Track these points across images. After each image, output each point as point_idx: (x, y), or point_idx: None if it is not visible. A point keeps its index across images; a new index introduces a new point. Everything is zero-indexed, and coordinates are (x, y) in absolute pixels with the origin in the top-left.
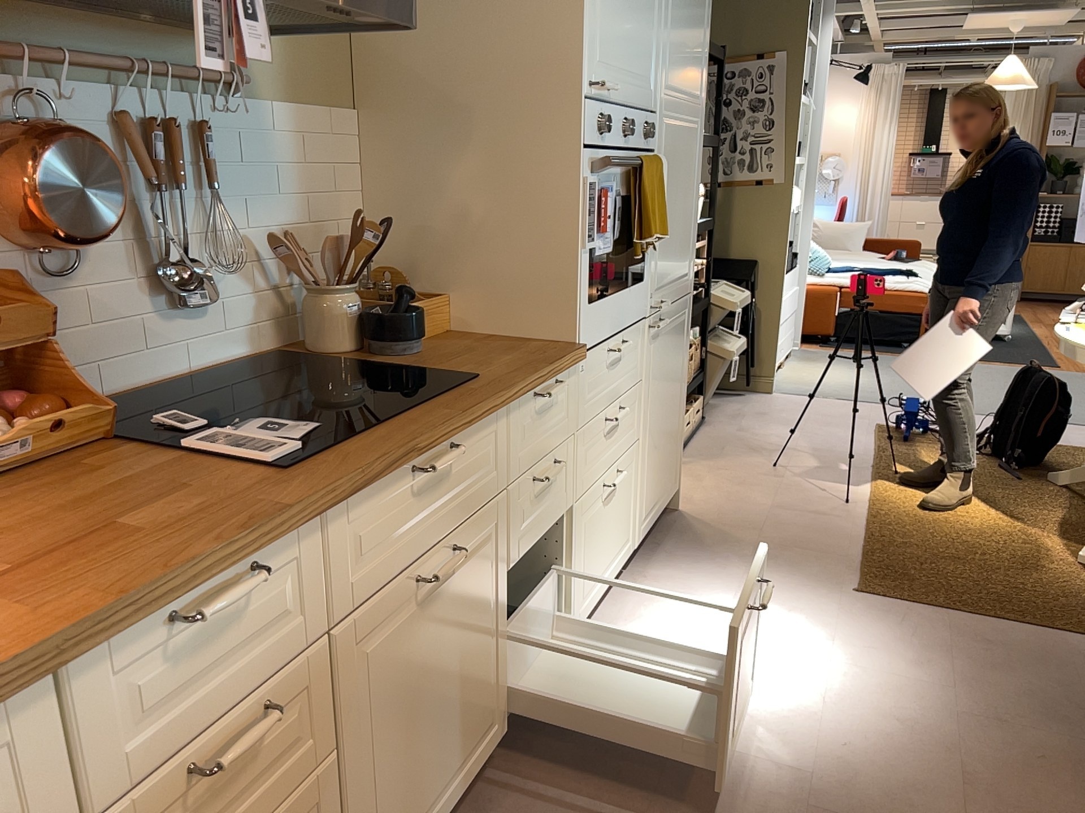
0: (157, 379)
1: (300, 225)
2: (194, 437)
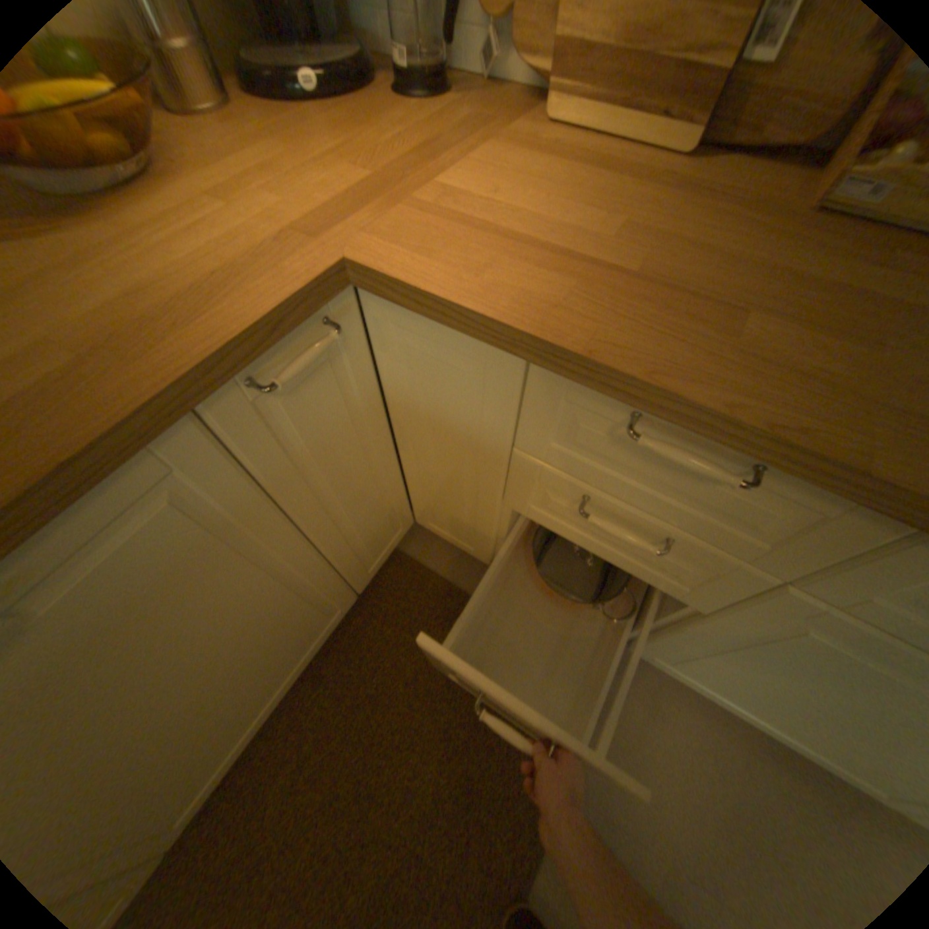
0: None
1: None
2: None
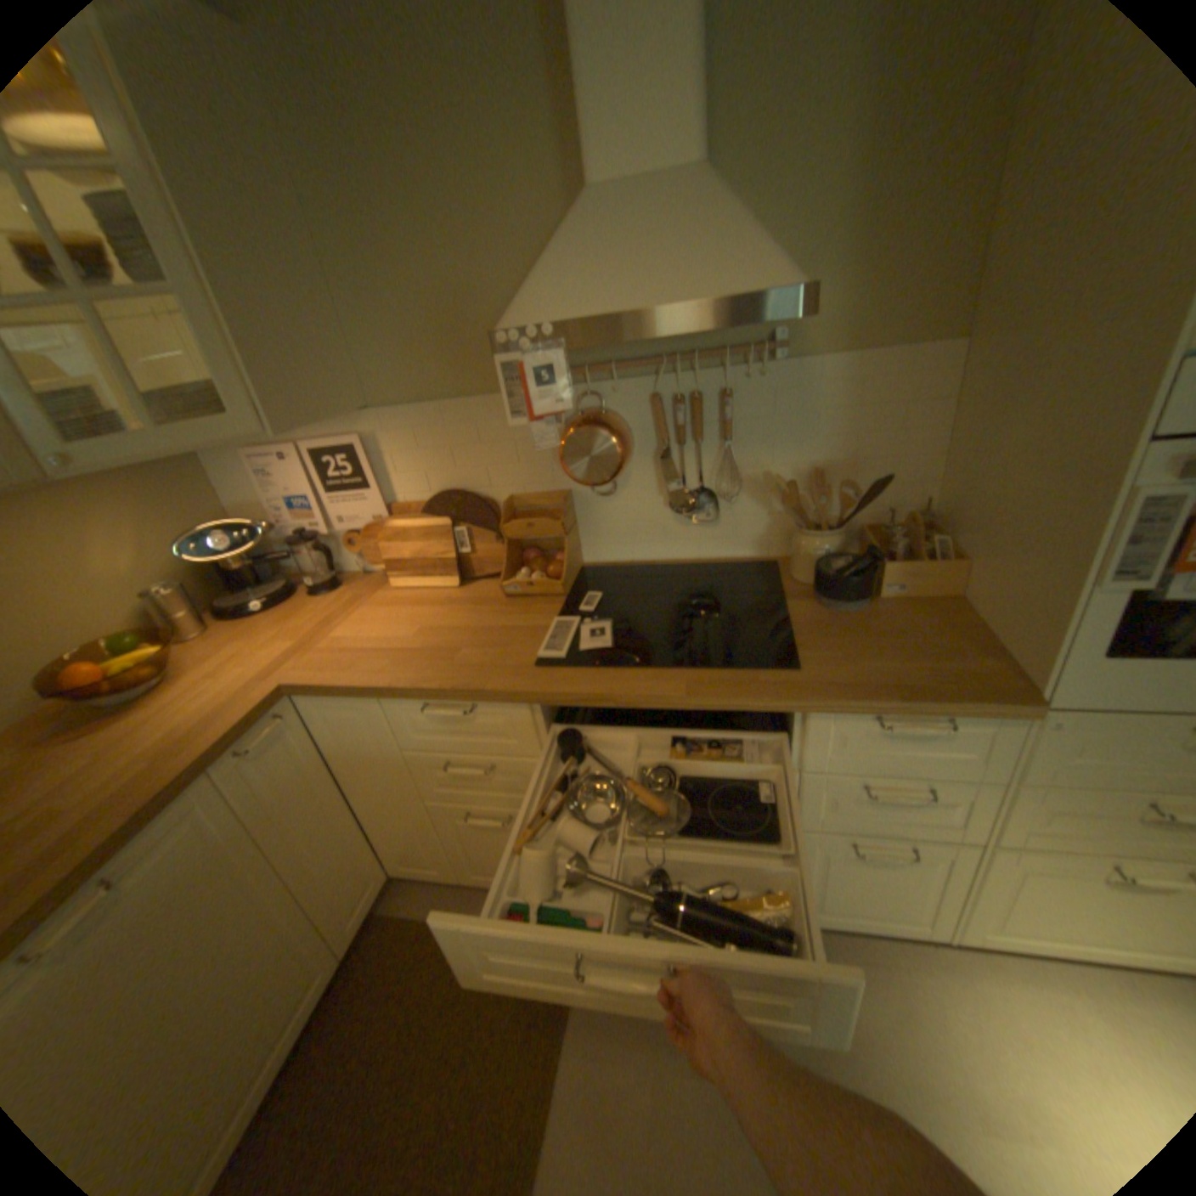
0: (670, 558)
1: (836, 460)
2: (563, 618)
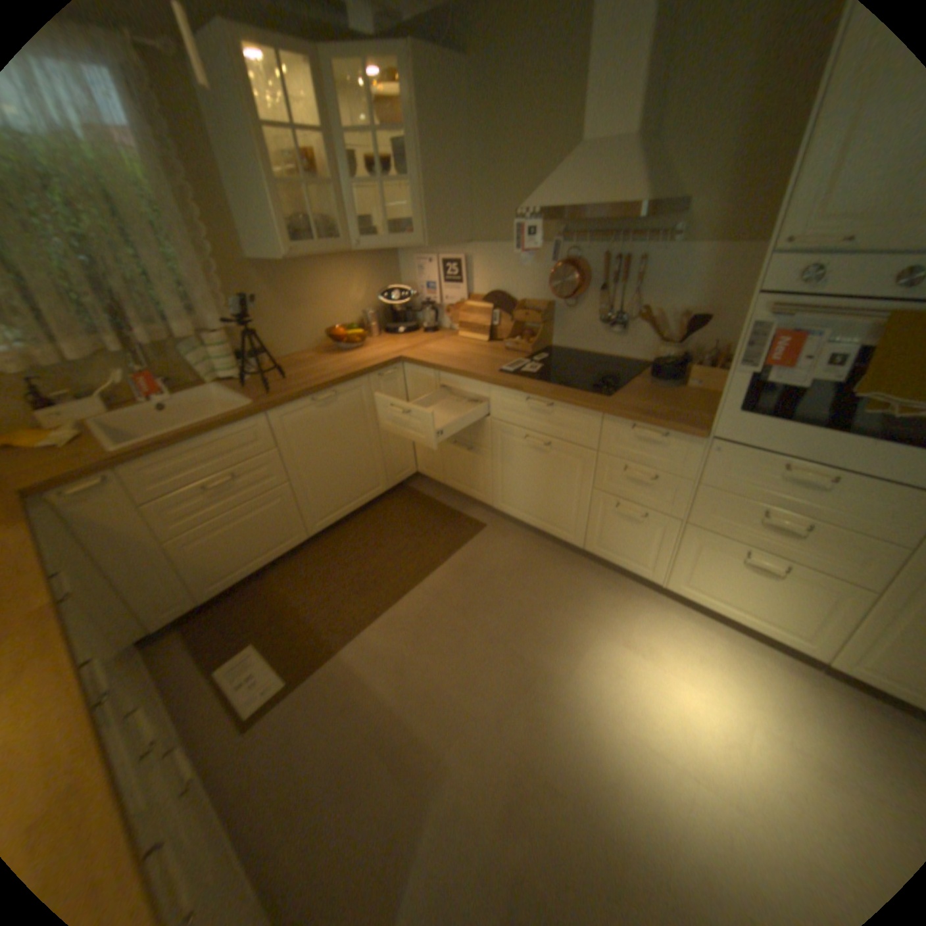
0: (596, 352)
1: (699, 308)
2: (521, 360)
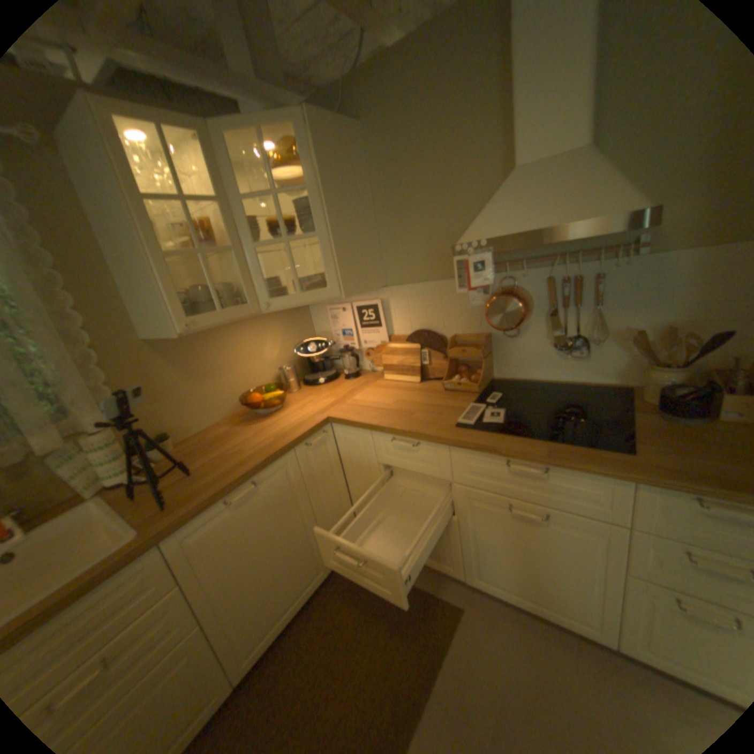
0: (553, 379)
1: (689, 321)
2: (476, 404)
